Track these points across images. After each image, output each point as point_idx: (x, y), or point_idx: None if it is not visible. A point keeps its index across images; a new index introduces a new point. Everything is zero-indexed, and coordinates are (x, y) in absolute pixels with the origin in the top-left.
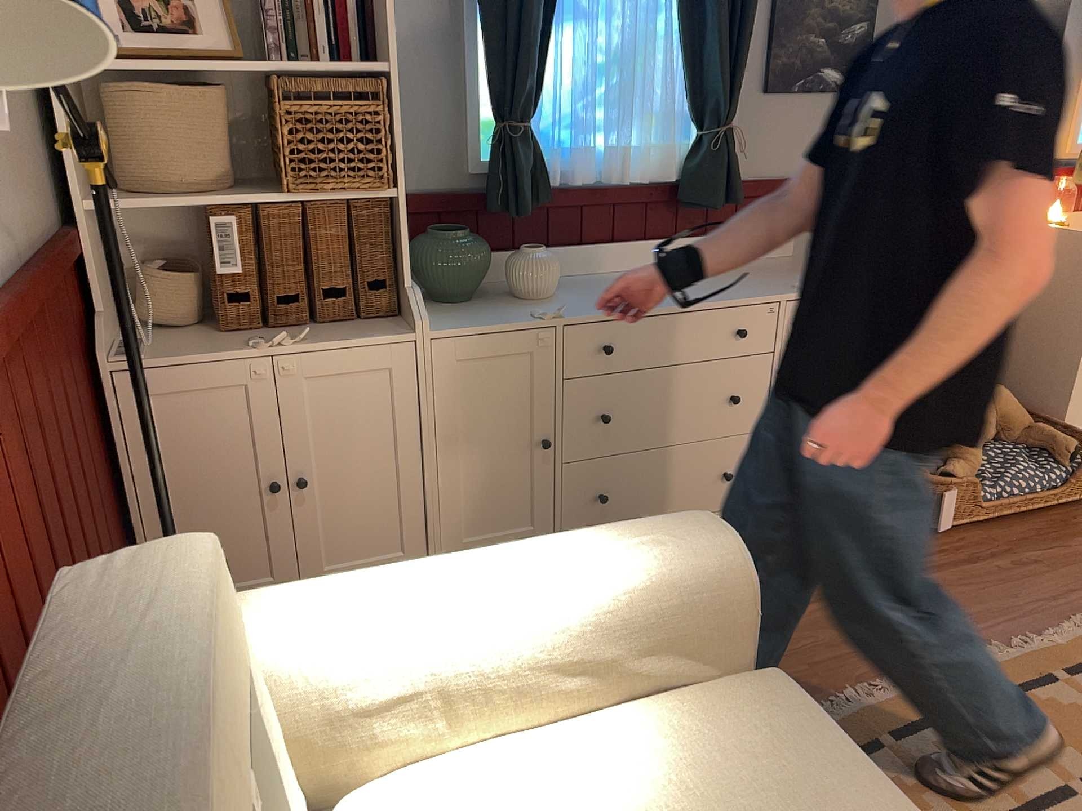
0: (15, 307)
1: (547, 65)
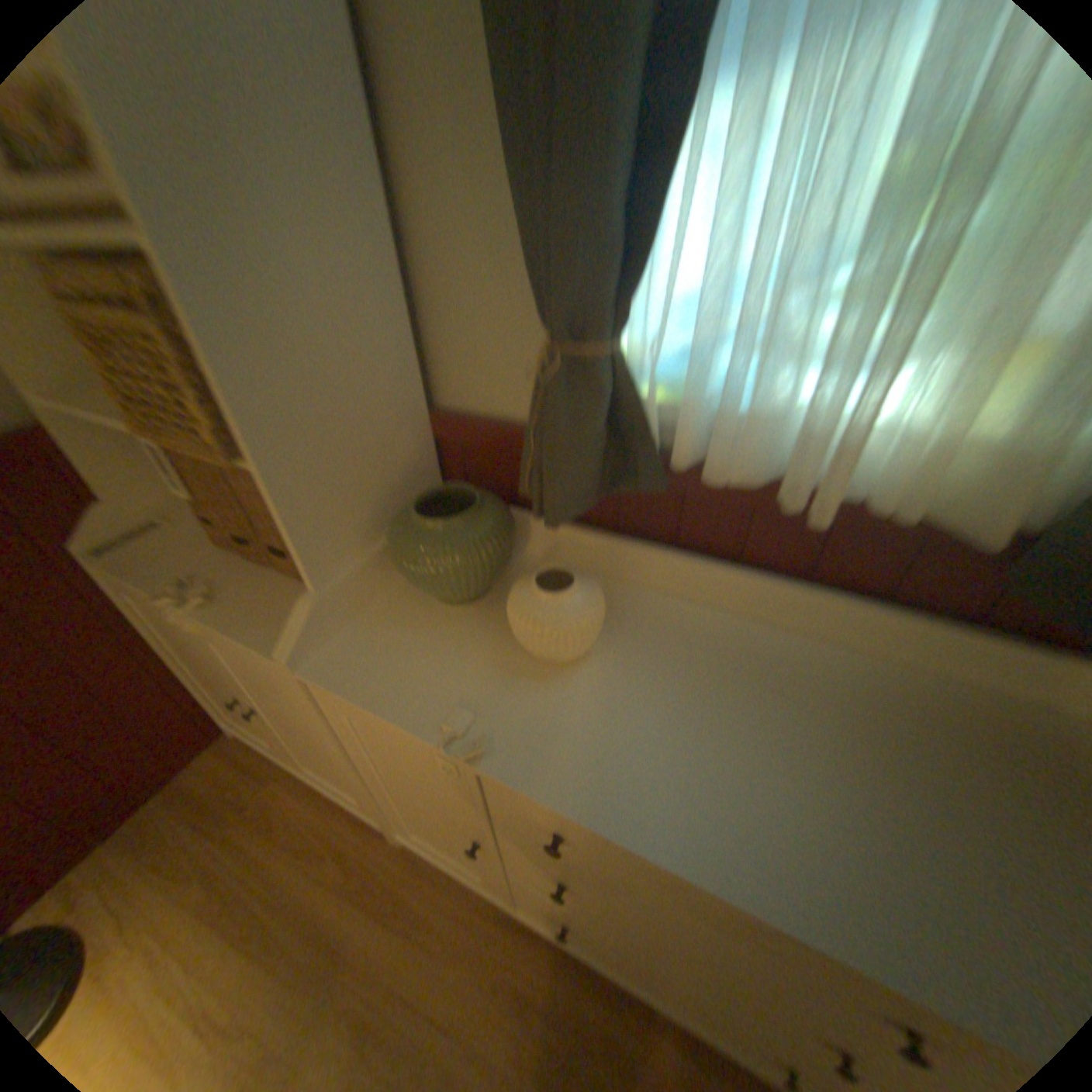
0: None
1: (681, 183)
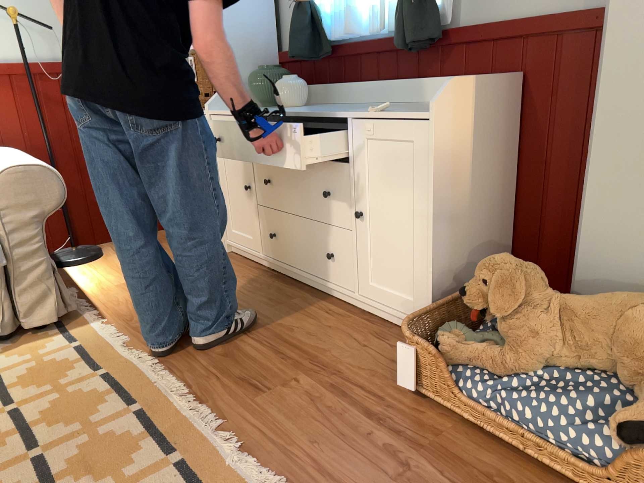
0: (54, 68)
1: None
